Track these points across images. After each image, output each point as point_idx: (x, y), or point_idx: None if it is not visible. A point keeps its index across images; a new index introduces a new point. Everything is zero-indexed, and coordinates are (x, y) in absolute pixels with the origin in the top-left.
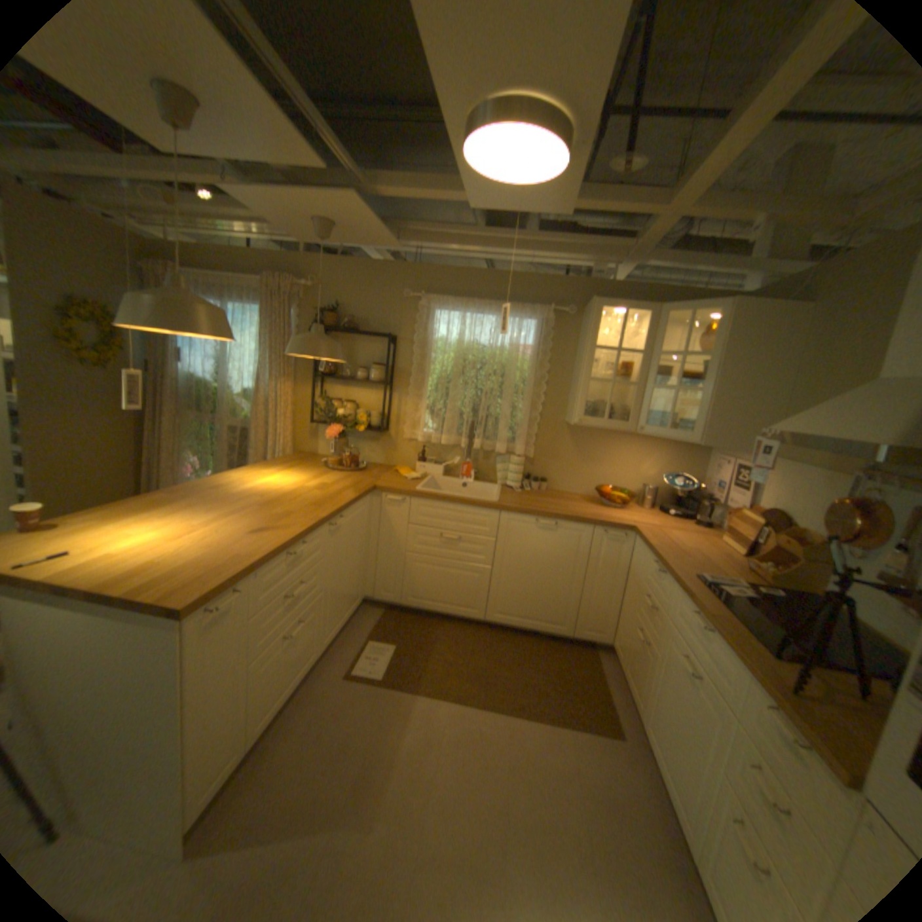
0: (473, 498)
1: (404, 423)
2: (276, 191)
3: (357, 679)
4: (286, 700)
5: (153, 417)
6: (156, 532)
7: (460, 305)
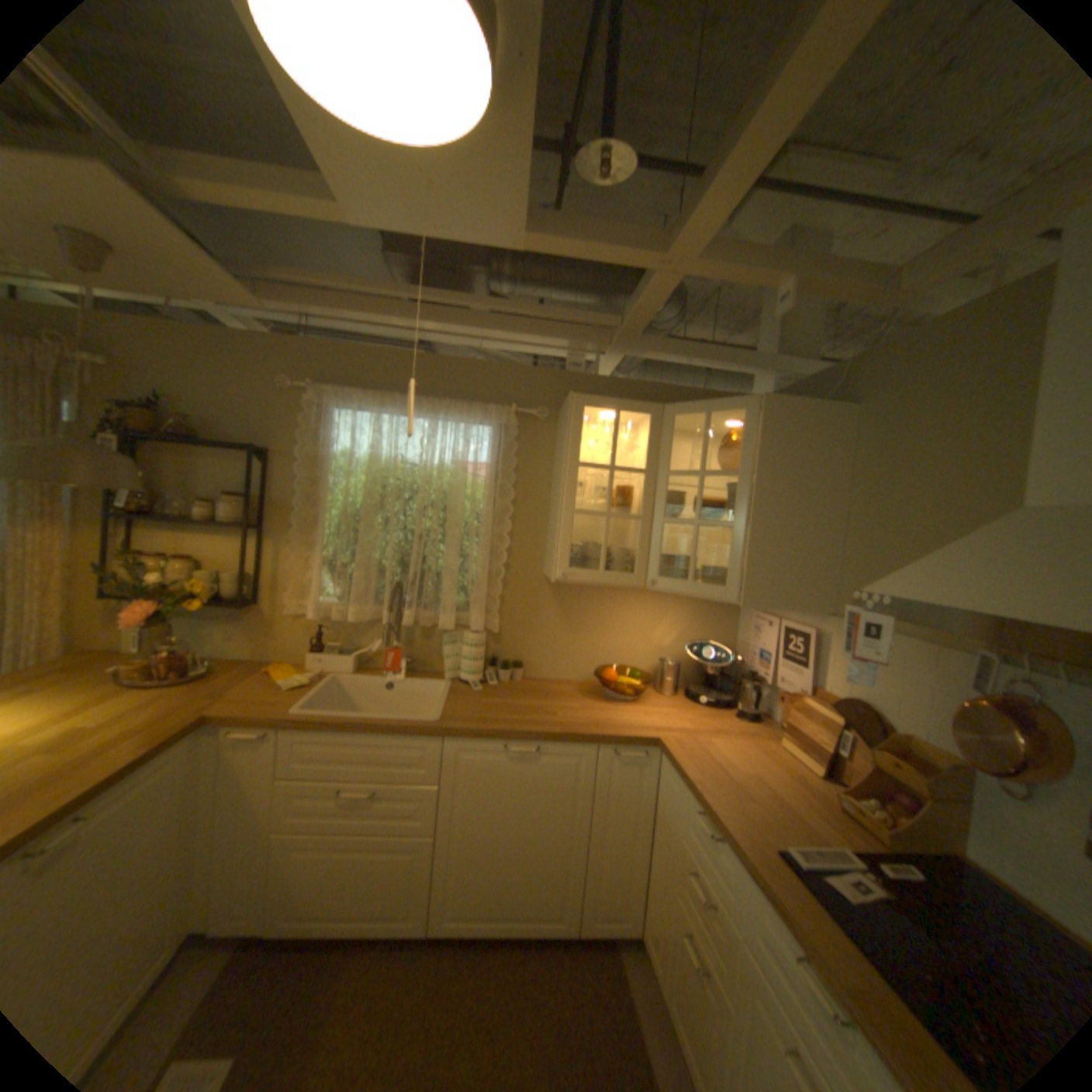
0: (396, 719)
1: (285, 589)
2: None
3: None
4: None
5: None
6: None
7: (373, 401)
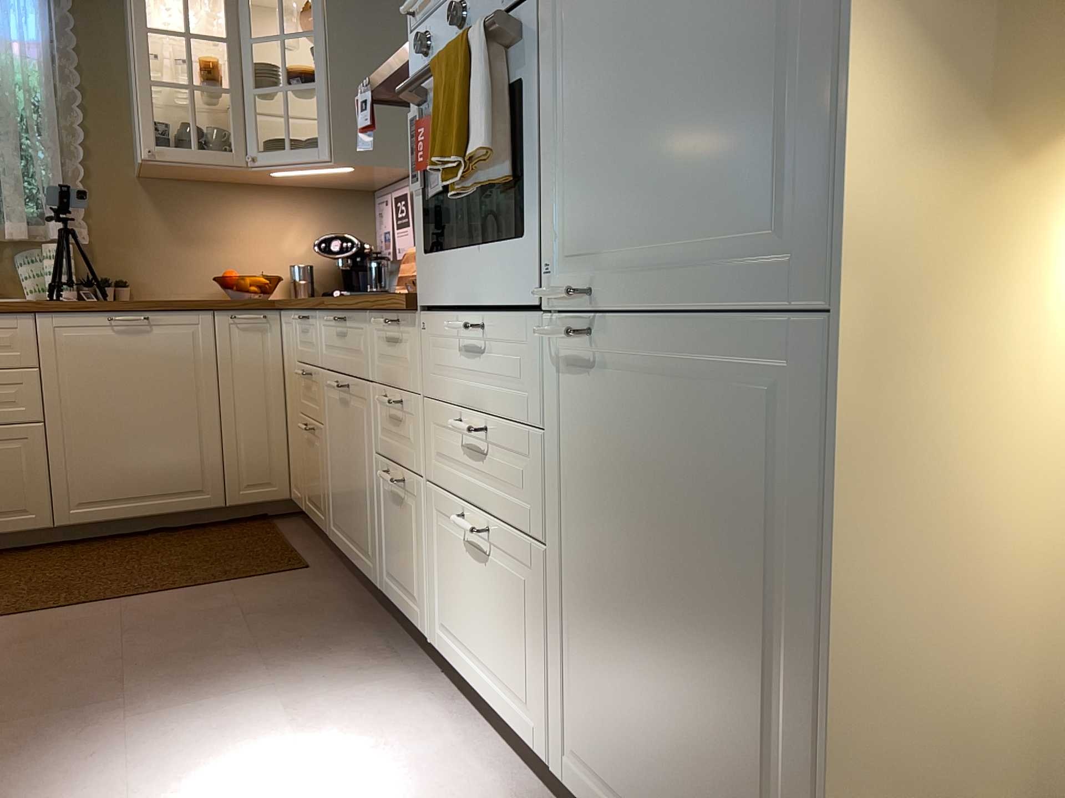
0: None
1: None
2: None
3: None
4: None
5: None
6: None
7: None
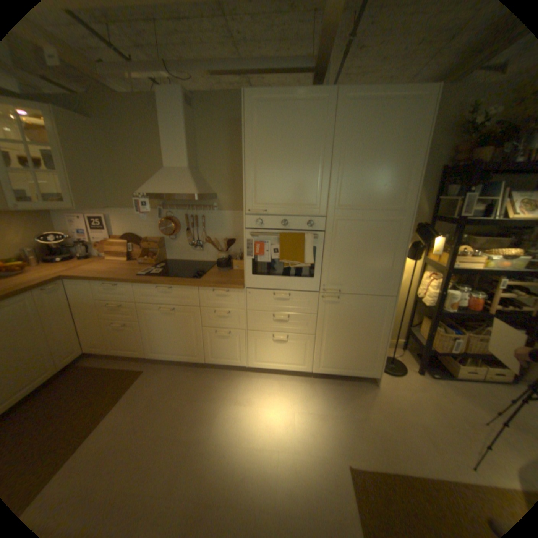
0: None
1: None
2: None
3: None
4: None
5: None
6: None
7: None
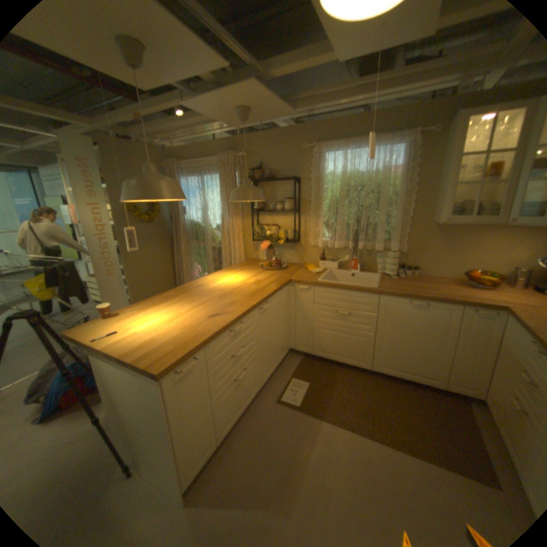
0: (358, 286)
1: (309, 235)
2: (208, 96)
3: (284, 404)
4: (240, 415)
5: (176, 246)
6: (160, 317)
7: (342, 145)
